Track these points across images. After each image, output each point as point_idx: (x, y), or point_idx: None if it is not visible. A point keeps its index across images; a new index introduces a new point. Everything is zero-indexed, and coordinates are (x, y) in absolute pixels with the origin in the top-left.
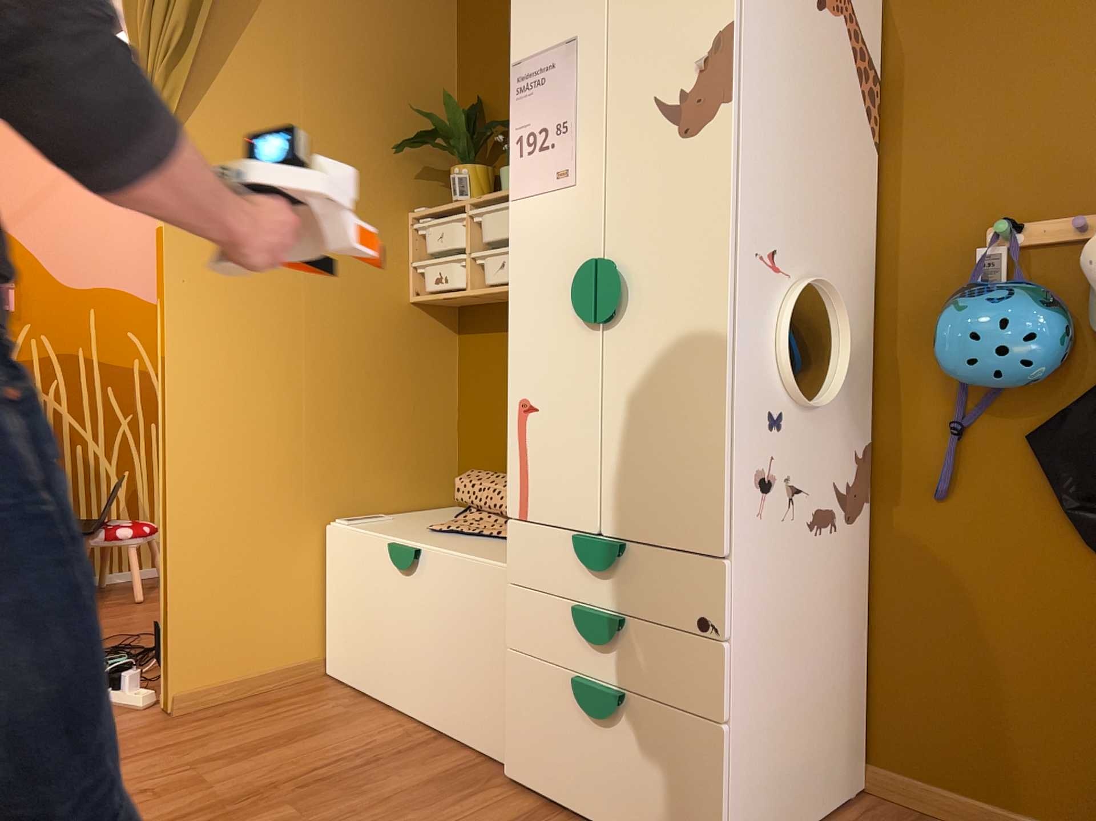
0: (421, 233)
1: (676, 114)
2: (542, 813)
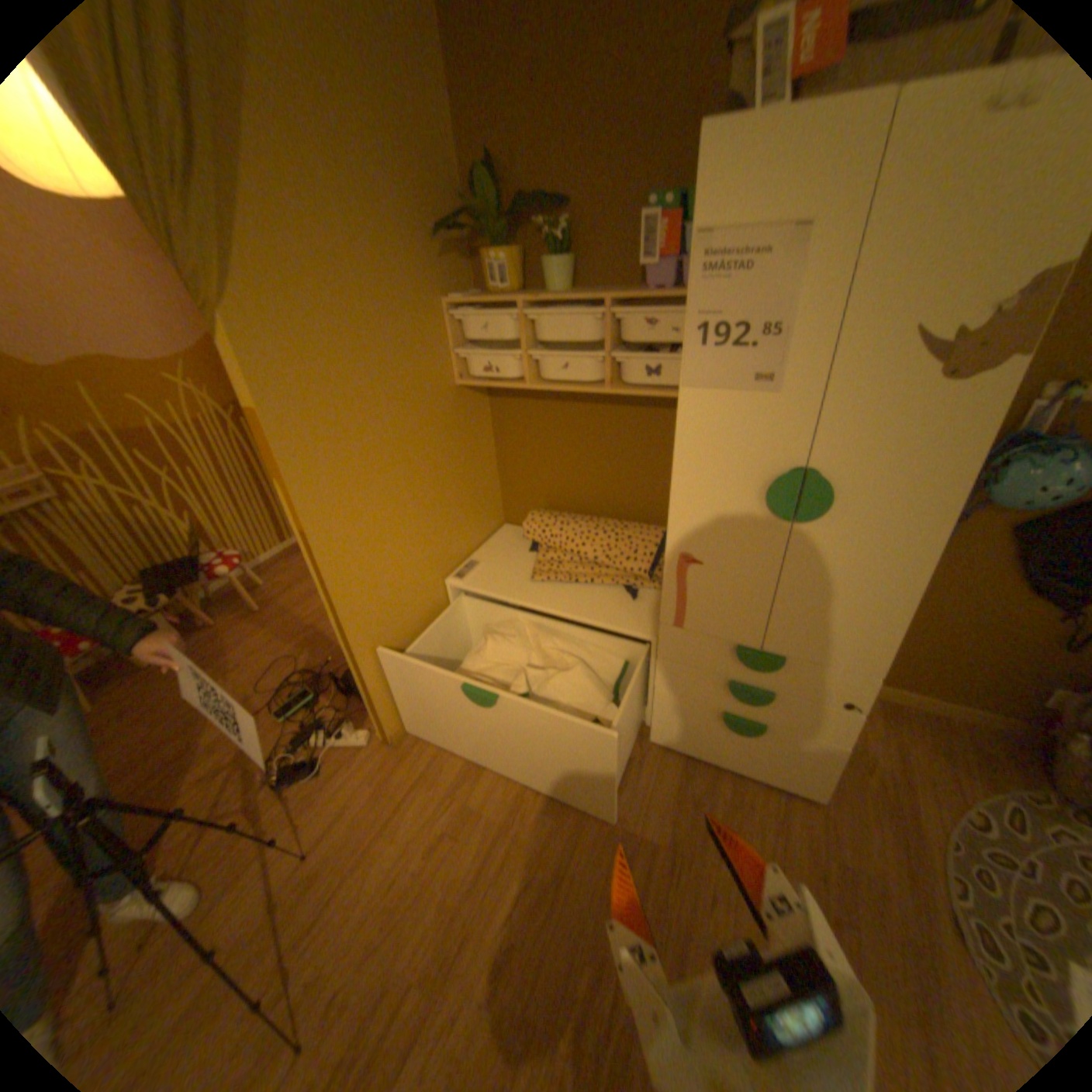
0: (459, 321)
1: (943, 350)
2: (689, 765)
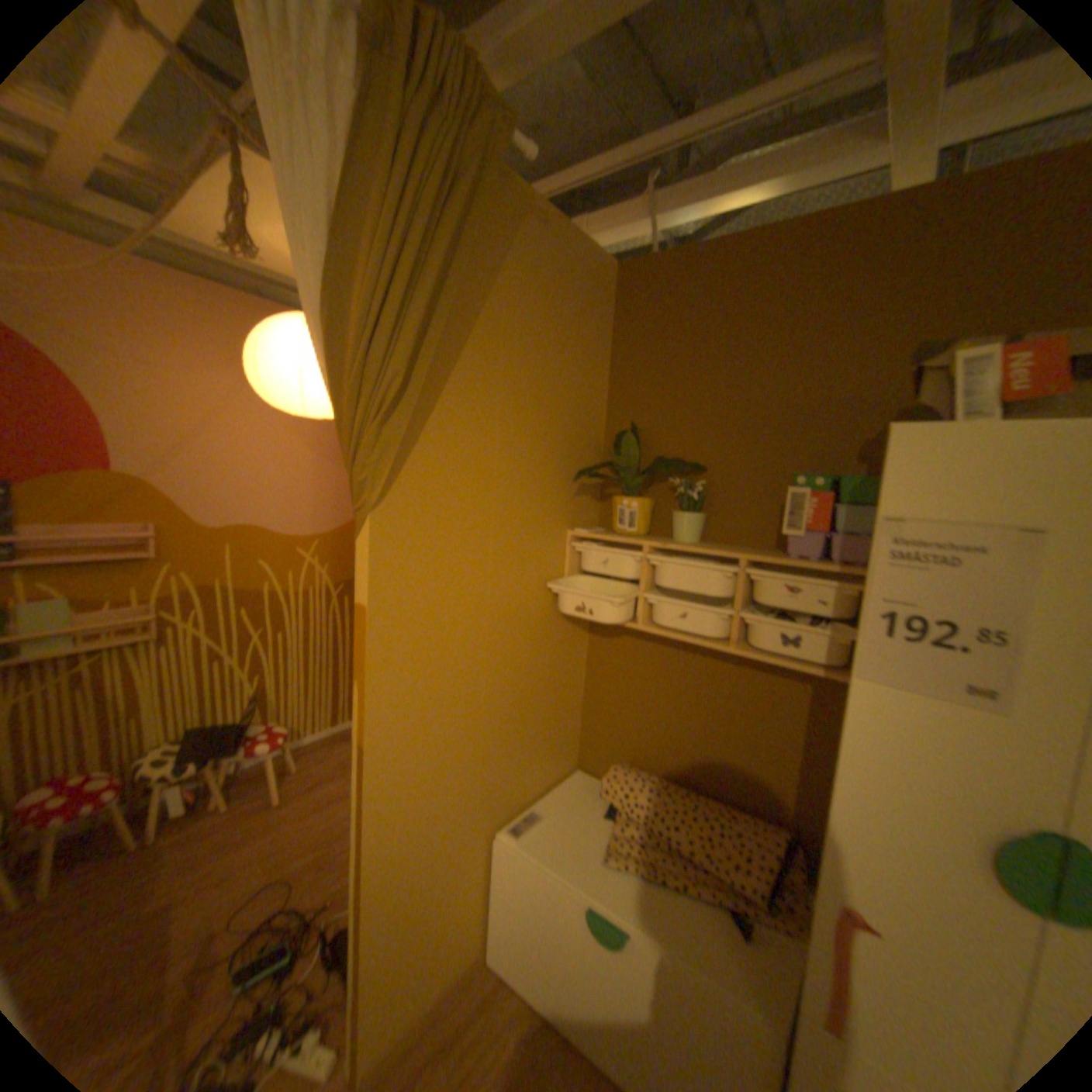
0: (581, 552)
1: None
2: None
